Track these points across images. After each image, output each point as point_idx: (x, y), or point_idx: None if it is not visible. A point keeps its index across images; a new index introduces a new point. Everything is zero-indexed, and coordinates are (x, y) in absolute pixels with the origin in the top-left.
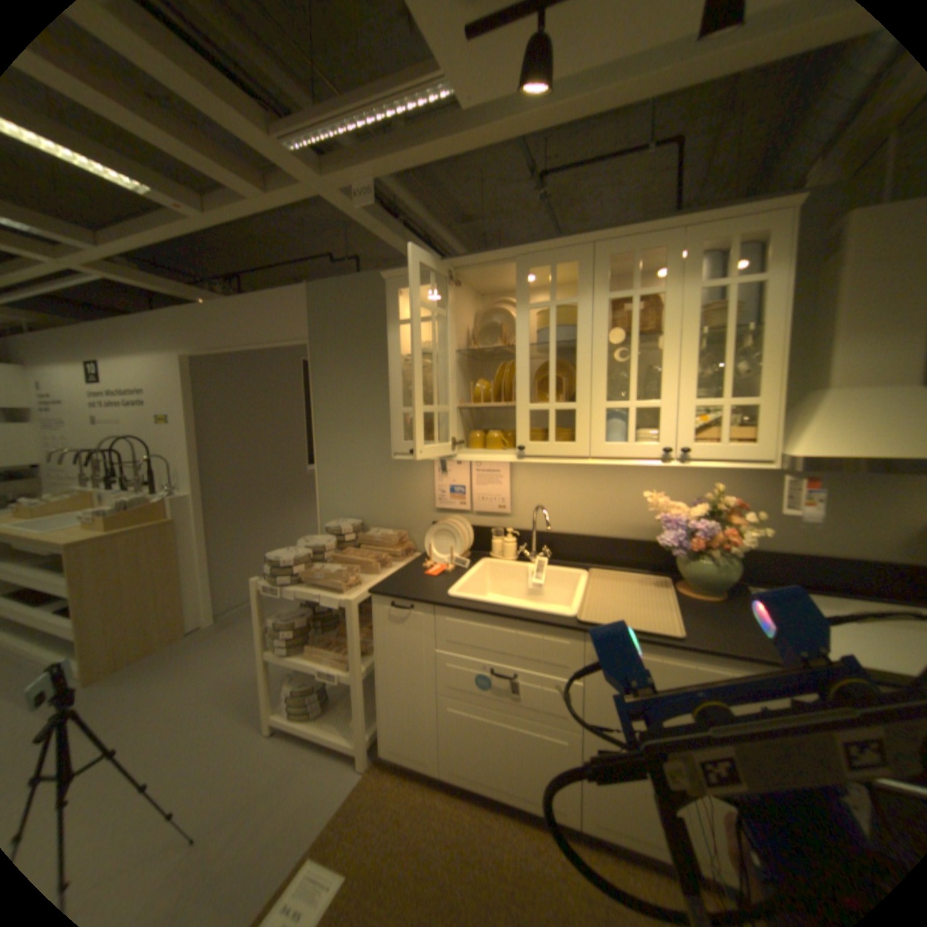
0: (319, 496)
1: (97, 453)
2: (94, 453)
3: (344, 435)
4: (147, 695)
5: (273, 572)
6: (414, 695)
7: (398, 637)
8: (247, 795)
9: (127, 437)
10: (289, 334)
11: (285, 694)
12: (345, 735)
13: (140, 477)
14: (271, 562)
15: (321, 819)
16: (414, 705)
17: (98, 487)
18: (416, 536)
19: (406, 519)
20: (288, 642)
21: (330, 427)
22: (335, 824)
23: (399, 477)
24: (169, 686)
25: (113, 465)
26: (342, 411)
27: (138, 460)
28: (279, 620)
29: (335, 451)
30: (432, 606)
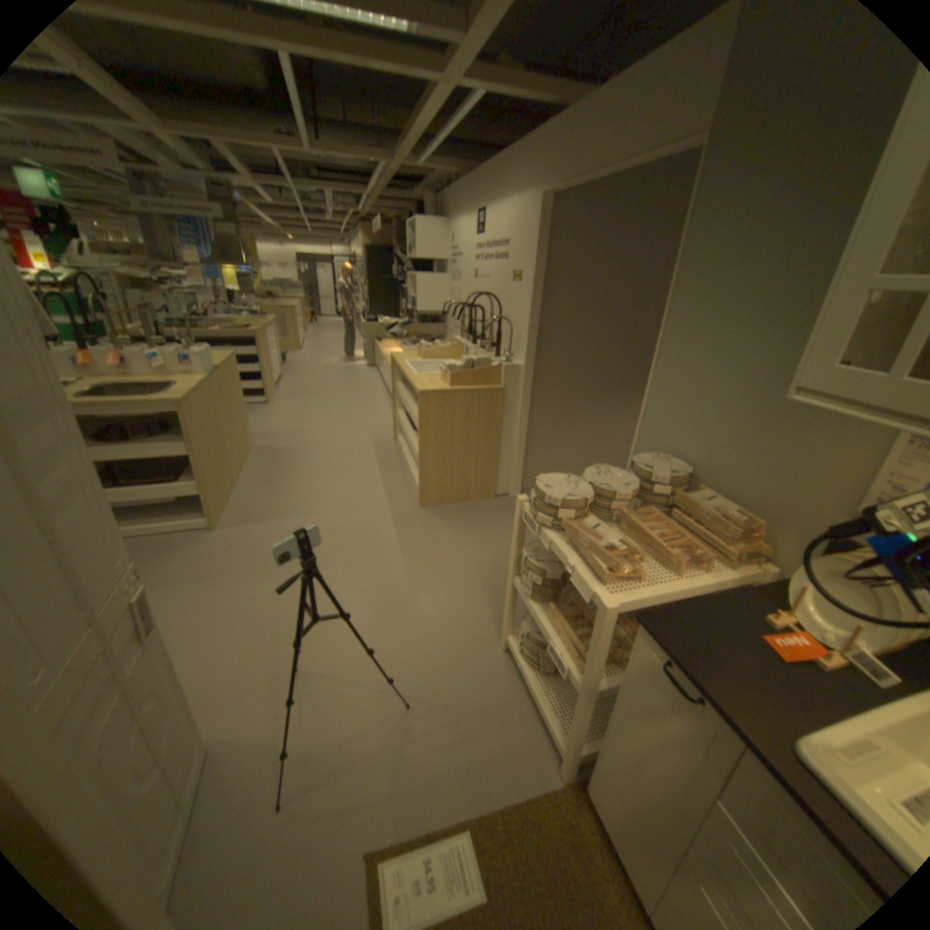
0: (646, 410)
1: (475, 308)
2: (474, 308)
3: (714, 320)
4: (450, 539)
5: (540, 502)
6: (659, 804)
7: (663, 715)
8: (464, 700)
9: (494, 294)
10: (679, 126)
11: (525, 631)
12: (569, 723)
13: (496, 338)
14: (541, 490)
15: (505, 798)
16: (654, 815)
17: (471, 341)
18: (788, 538)
19: (778, 499)
20: (538, 588)
21: (695, 303)
22: (513, 821)
23: (797, 421)
24: (466, 540)
25: (482, 322)
26: (727, 274)
27: (497, 320)
28: (539, 555)
29: (691, 346)
30: (748, 745)
